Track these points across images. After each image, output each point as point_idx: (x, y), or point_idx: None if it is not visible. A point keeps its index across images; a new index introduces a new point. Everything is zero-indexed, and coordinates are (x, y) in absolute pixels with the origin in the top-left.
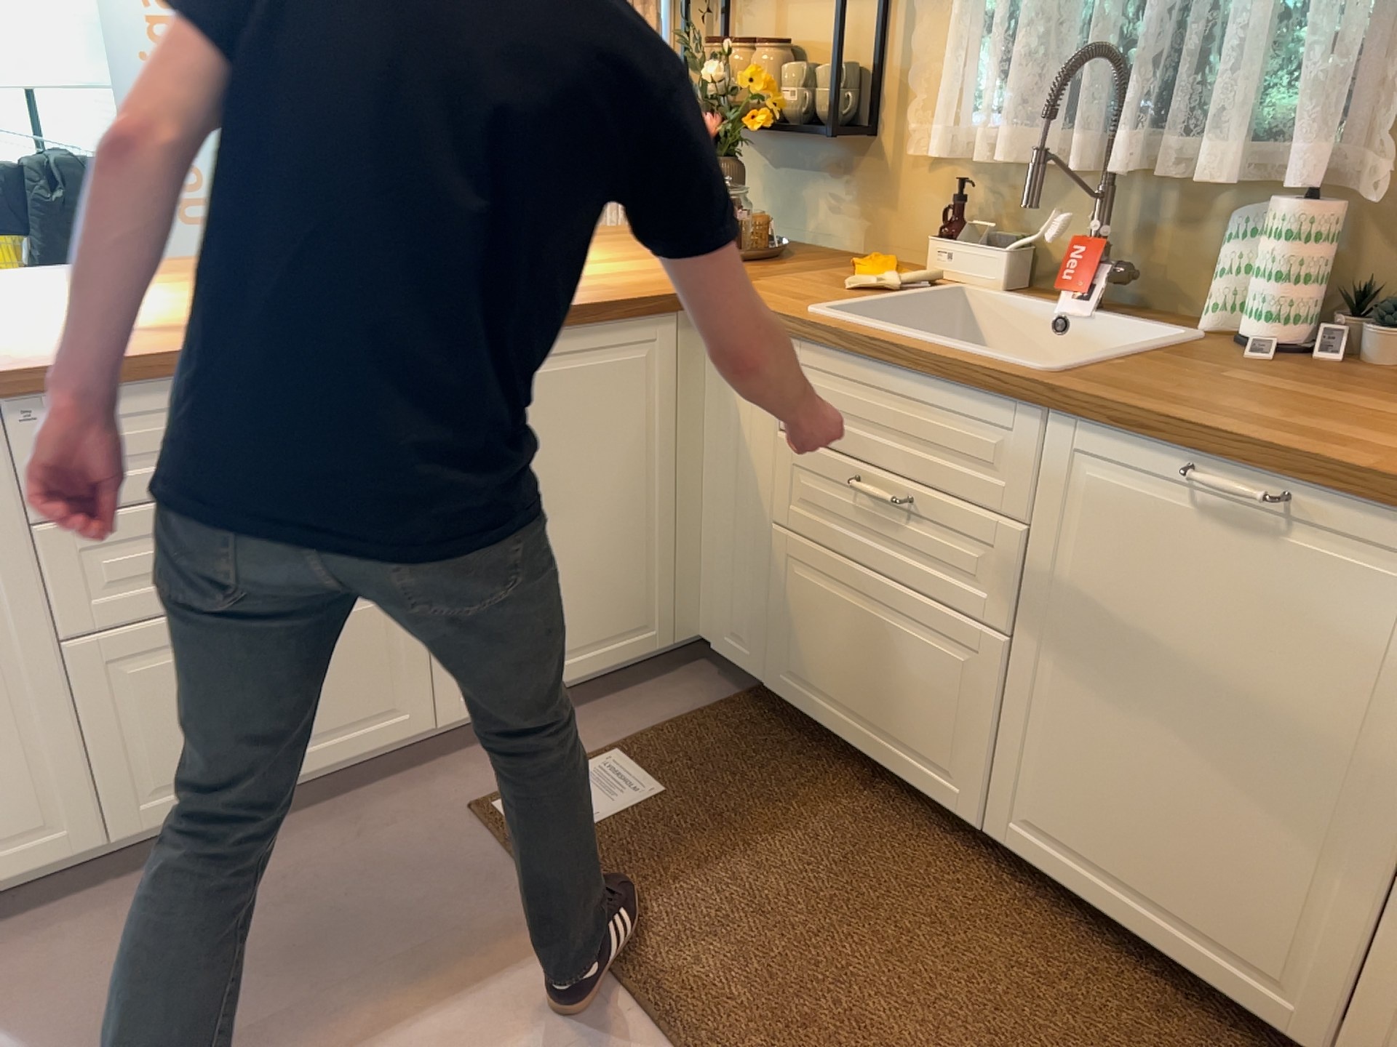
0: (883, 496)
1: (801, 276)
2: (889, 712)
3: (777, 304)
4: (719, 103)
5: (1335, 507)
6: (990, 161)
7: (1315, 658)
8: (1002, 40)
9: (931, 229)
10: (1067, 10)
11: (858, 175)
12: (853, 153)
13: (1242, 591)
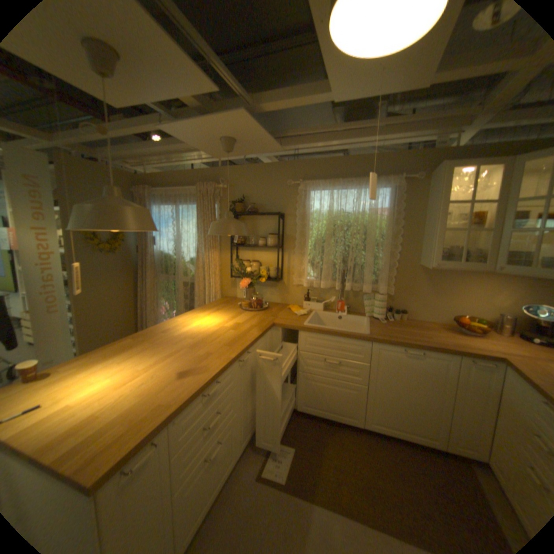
0: (335, 363)
1: (282, 313)
2: (337, 409)
3: (296, 324)
4: (249, 275)
5: (433, 354)
6: (317, 286)
7: (433, 379)
8: (318, 265)
9: (298, 297)
10: (332, 261)
11: (278, 287)
12: (276, 282)
13: (418, 370)
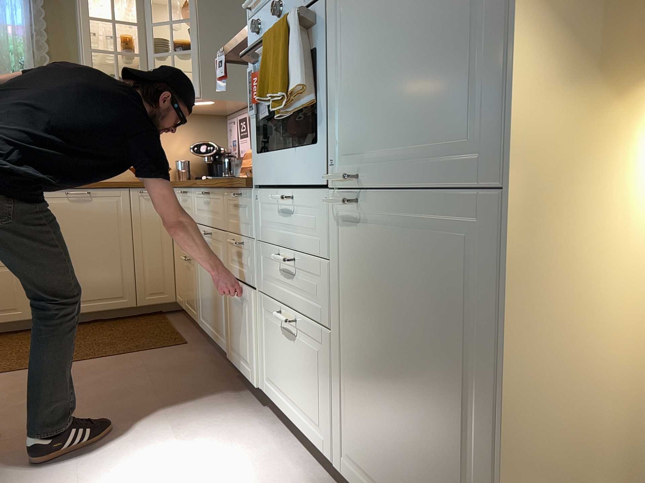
0: None
1: None
2: None
3: None
4: None
5: (99, 191)
6: None
7: (105, 222)
8: None
9: None
10: None
11: None
12: None
13: (86, 215)
